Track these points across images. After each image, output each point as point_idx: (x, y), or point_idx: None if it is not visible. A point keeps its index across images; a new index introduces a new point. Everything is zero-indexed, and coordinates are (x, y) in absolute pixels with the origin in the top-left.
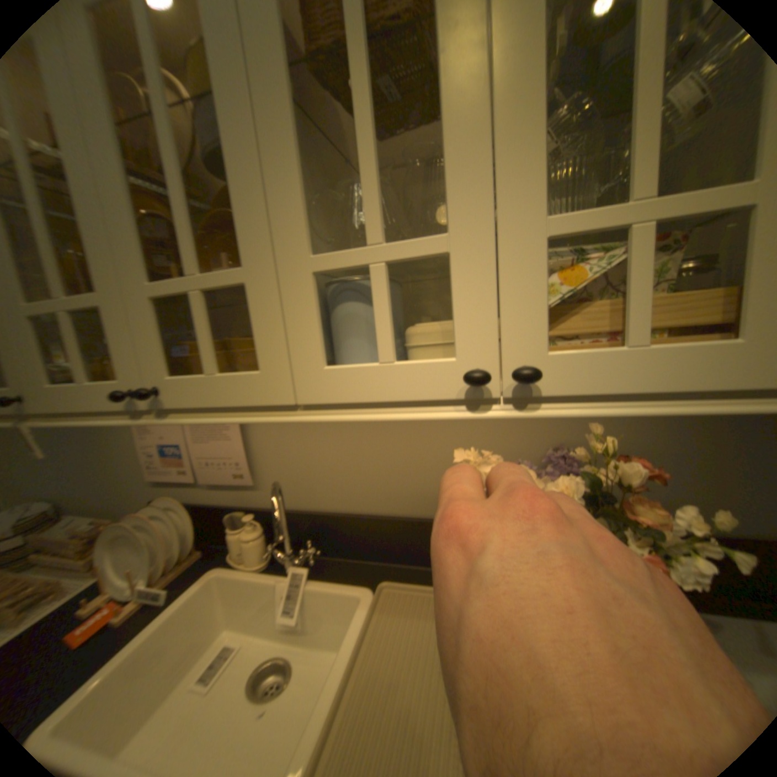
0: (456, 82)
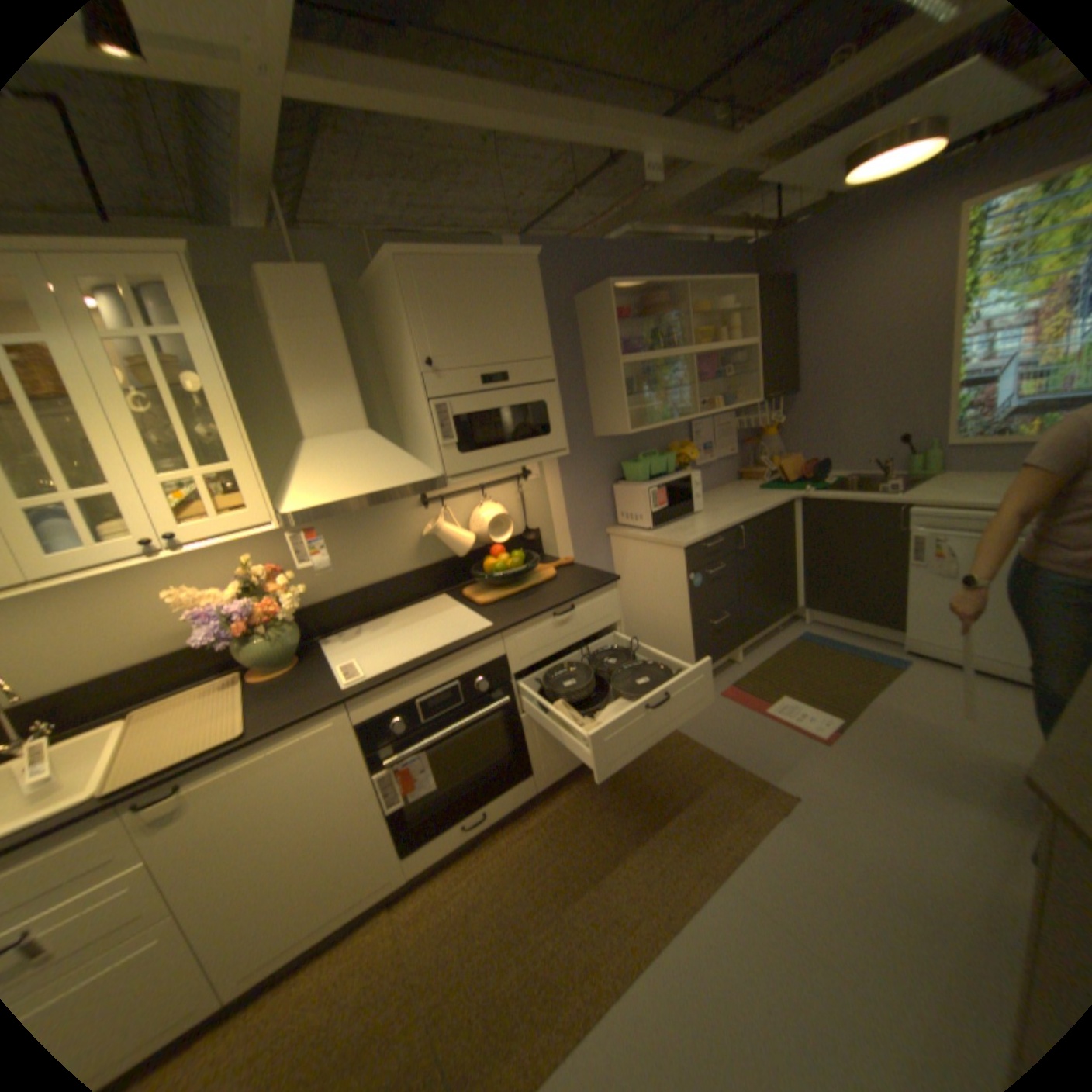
0: (93, 423)
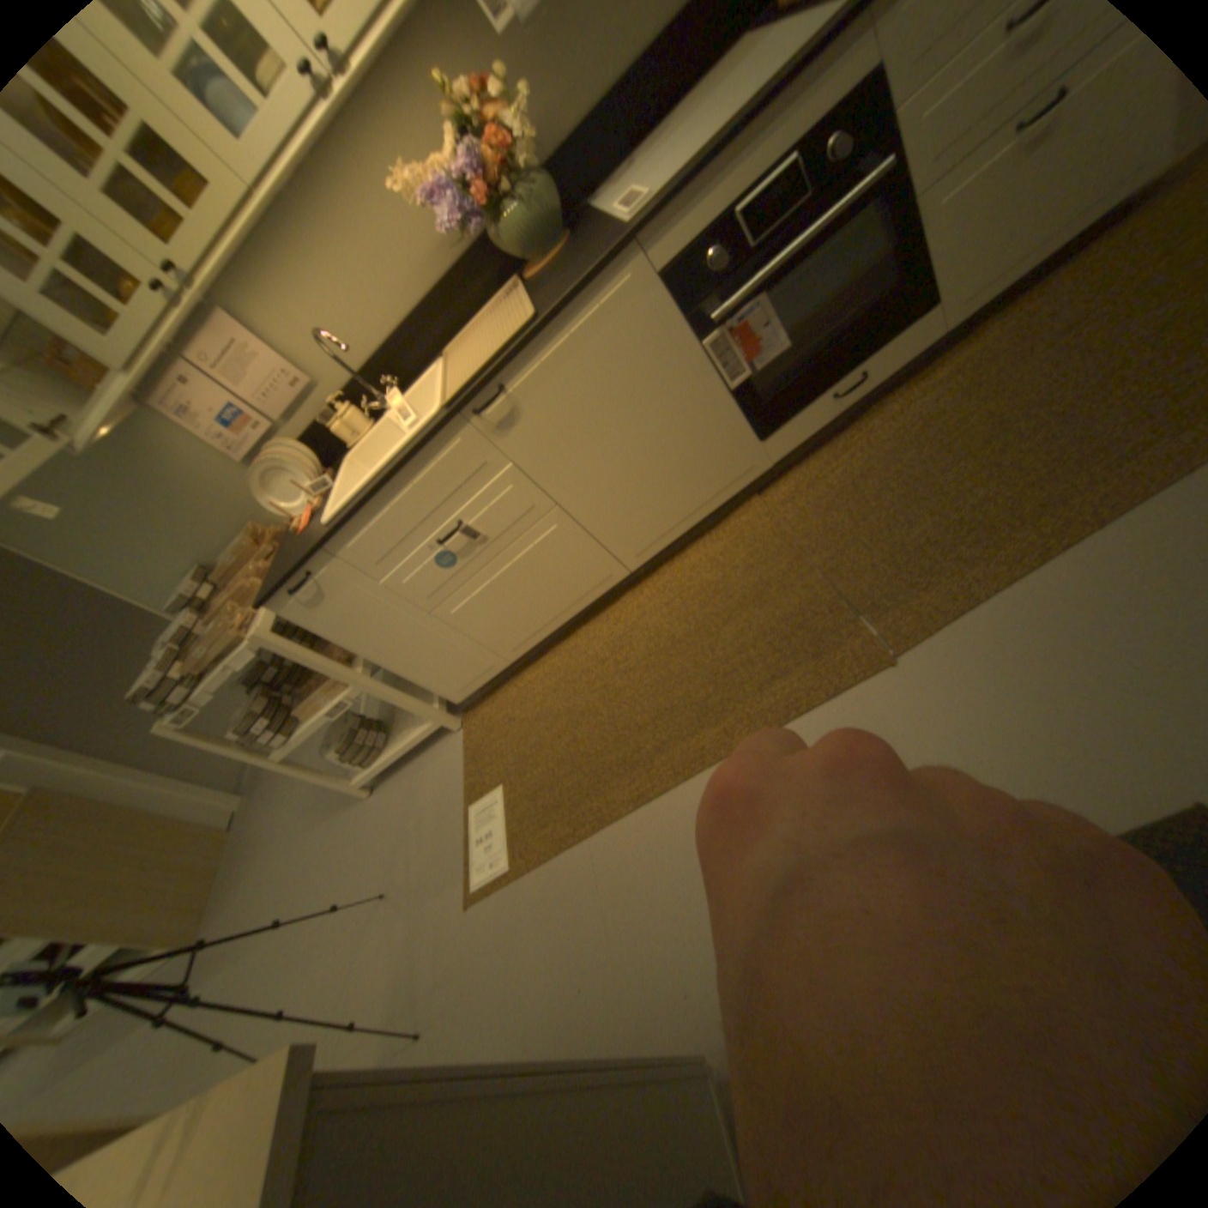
0: None
